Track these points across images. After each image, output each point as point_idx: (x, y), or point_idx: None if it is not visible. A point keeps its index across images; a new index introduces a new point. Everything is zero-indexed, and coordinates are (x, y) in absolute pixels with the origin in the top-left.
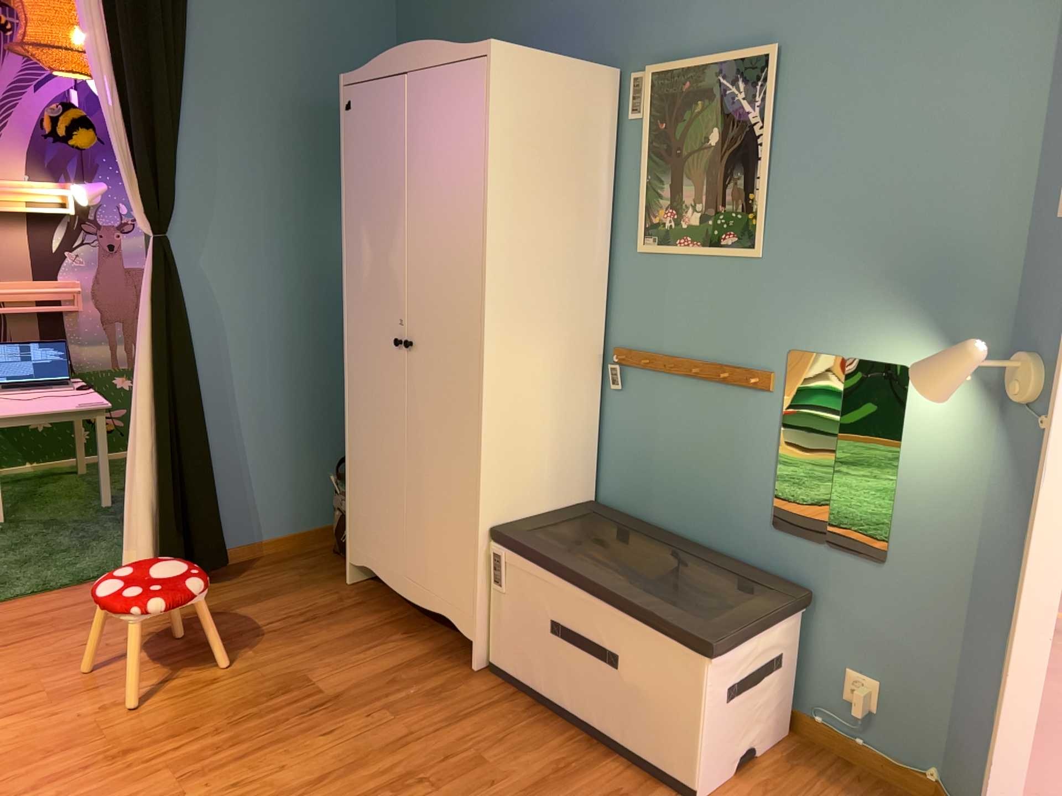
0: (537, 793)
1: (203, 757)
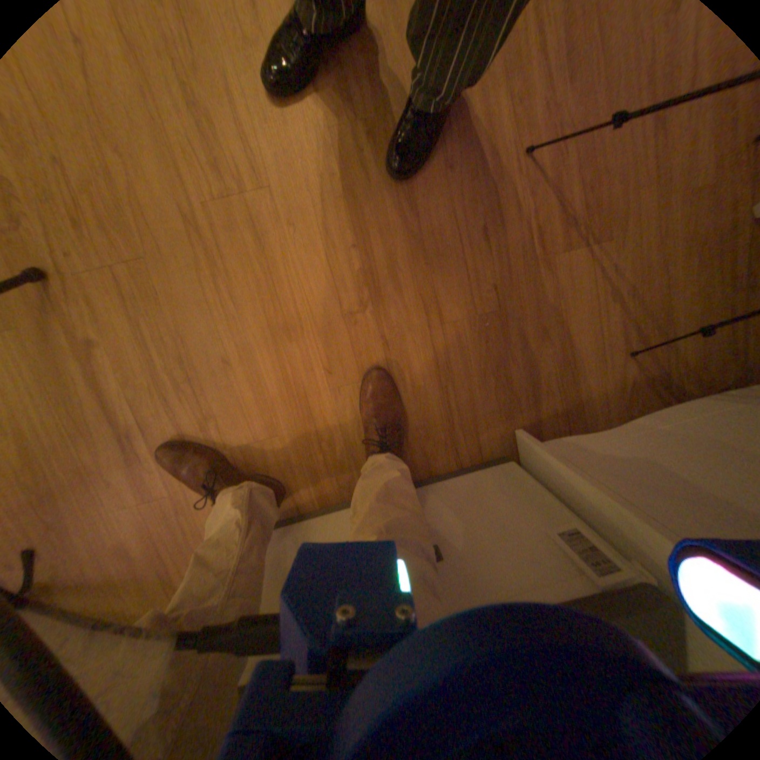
0: (296, 404)
1: (507, 81)
